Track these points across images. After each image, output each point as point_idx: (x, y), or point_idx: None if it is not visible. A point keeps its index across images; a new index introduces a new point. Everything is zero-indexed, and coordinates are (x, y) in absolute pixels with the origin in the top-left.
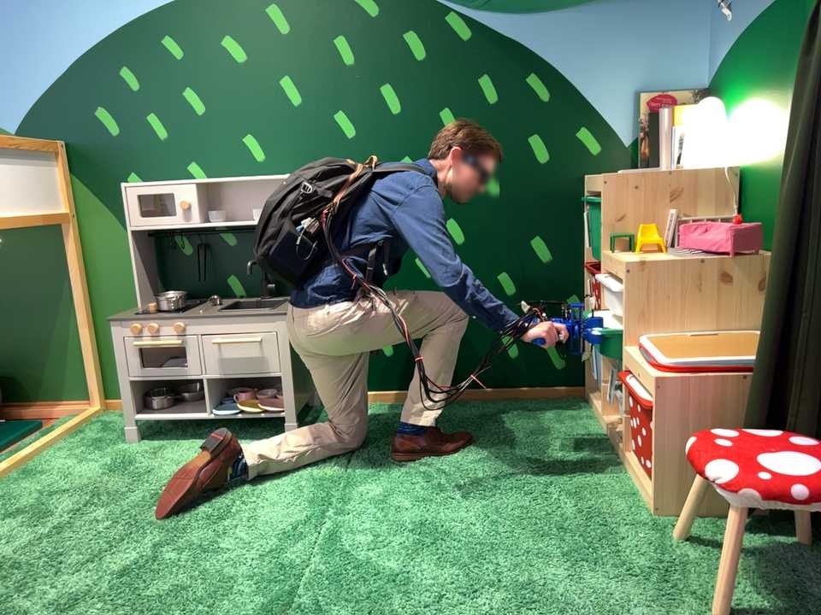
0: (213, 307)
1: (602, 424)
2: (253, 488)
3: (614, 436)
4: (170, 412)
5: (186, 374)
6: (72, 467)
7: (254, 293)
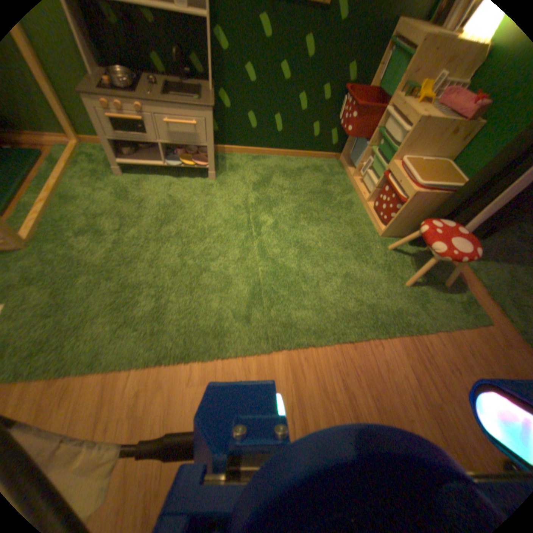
0: (152, 85)
1: (349, 178)
2: (207, 213)
3: (358, 189)
4: (137, 156)
5: (146, 137)
6: (90, 192)
7: (171, 69)
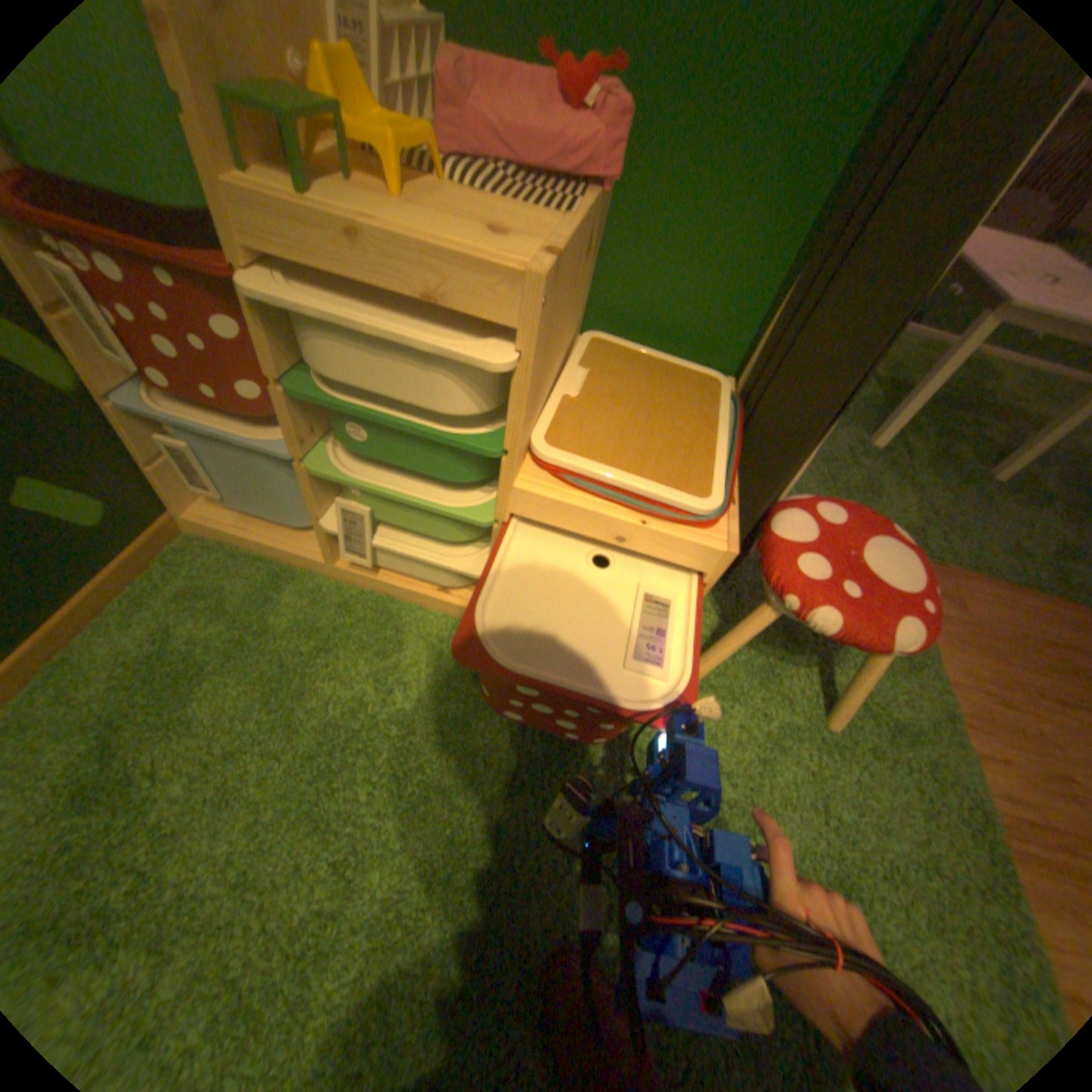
0: None
1: (332, 572)
2: None
3: (419, 591)
4: None
5: None
6: None
7: None
